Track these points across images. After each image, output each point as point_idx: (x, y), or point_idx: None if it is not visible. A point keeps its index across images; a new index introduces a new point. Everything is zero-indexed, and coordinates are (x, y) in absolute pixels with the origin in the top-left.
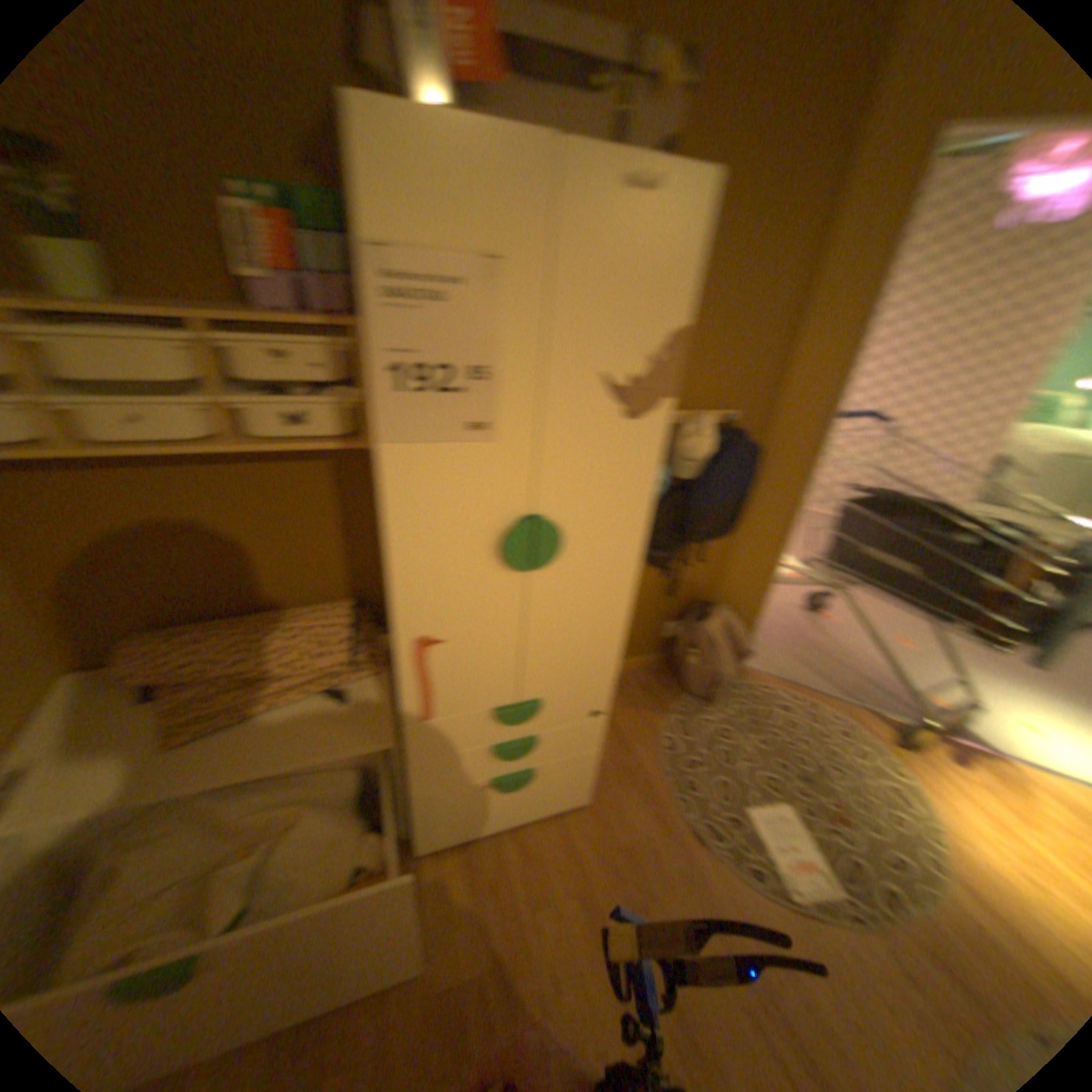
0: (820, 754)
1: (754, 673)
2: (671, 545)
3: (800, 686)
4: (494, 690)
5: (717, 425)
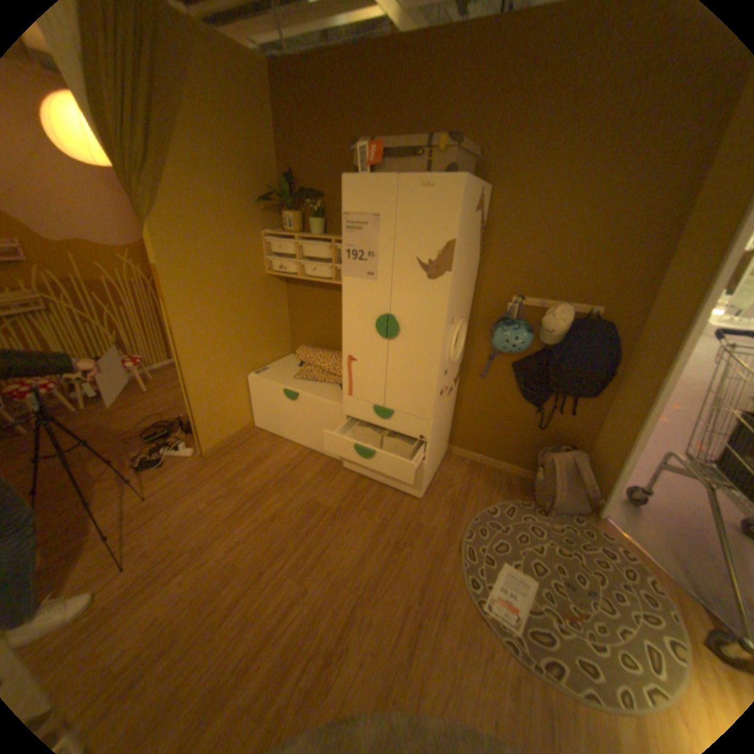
0: (604, 588)
1: (609, 525)
2: (543, 391)
3: (645, 555)
4: (373, 394)
5: (584, 314)
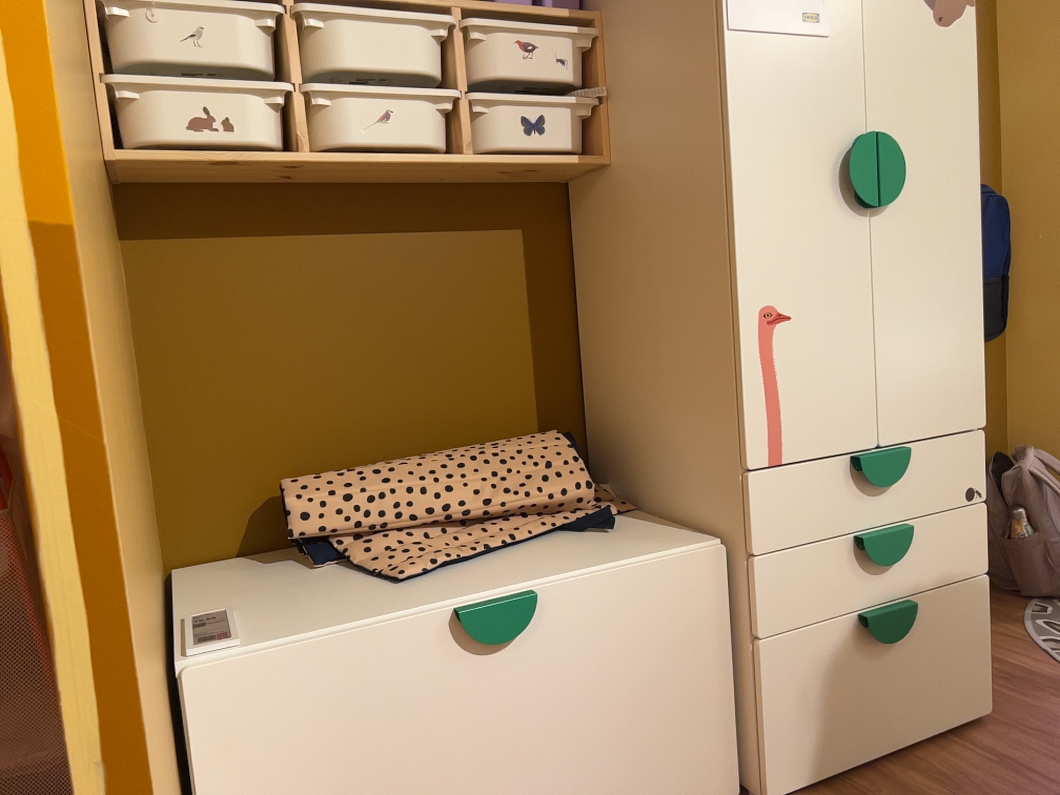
0: None
1: None
2: None
3: None
4: (849, 417)
5: None
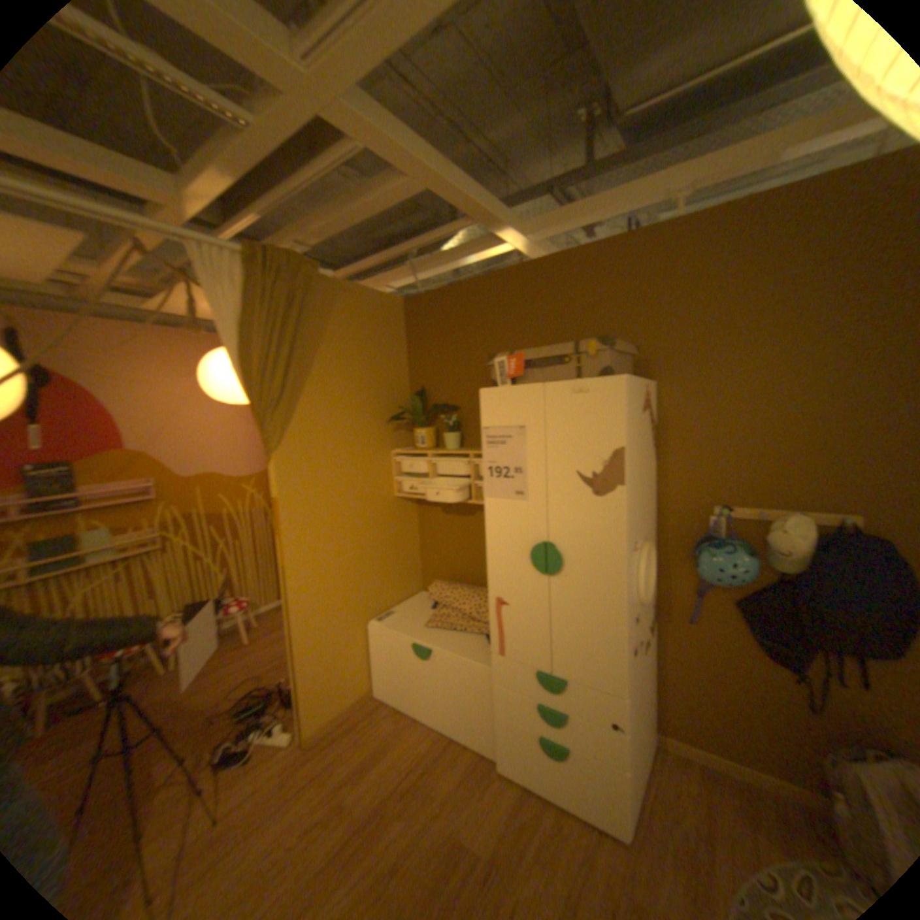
0: None
1: None
2: (799, 646)
3: None
4: (534, 655)
5: (833, 527)
